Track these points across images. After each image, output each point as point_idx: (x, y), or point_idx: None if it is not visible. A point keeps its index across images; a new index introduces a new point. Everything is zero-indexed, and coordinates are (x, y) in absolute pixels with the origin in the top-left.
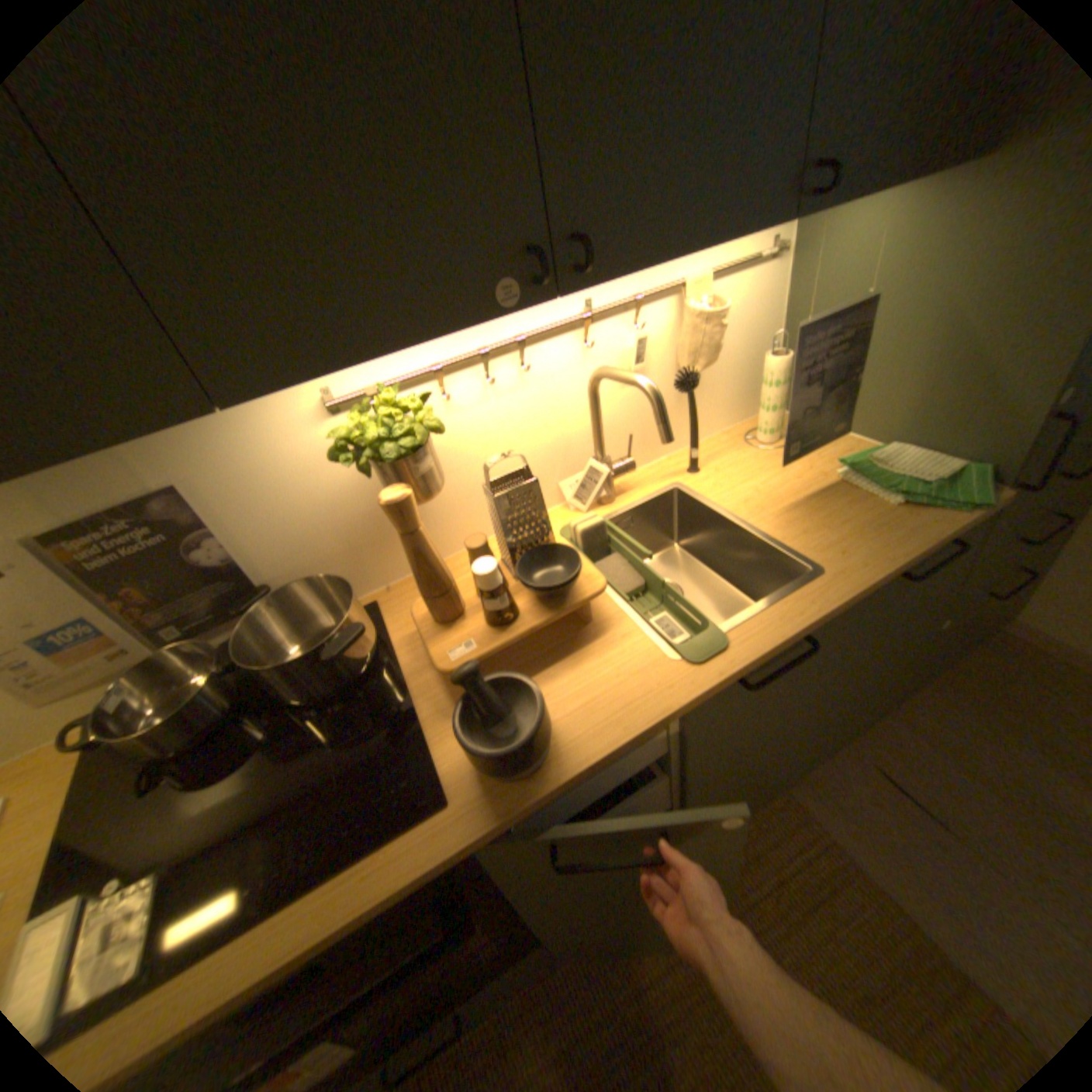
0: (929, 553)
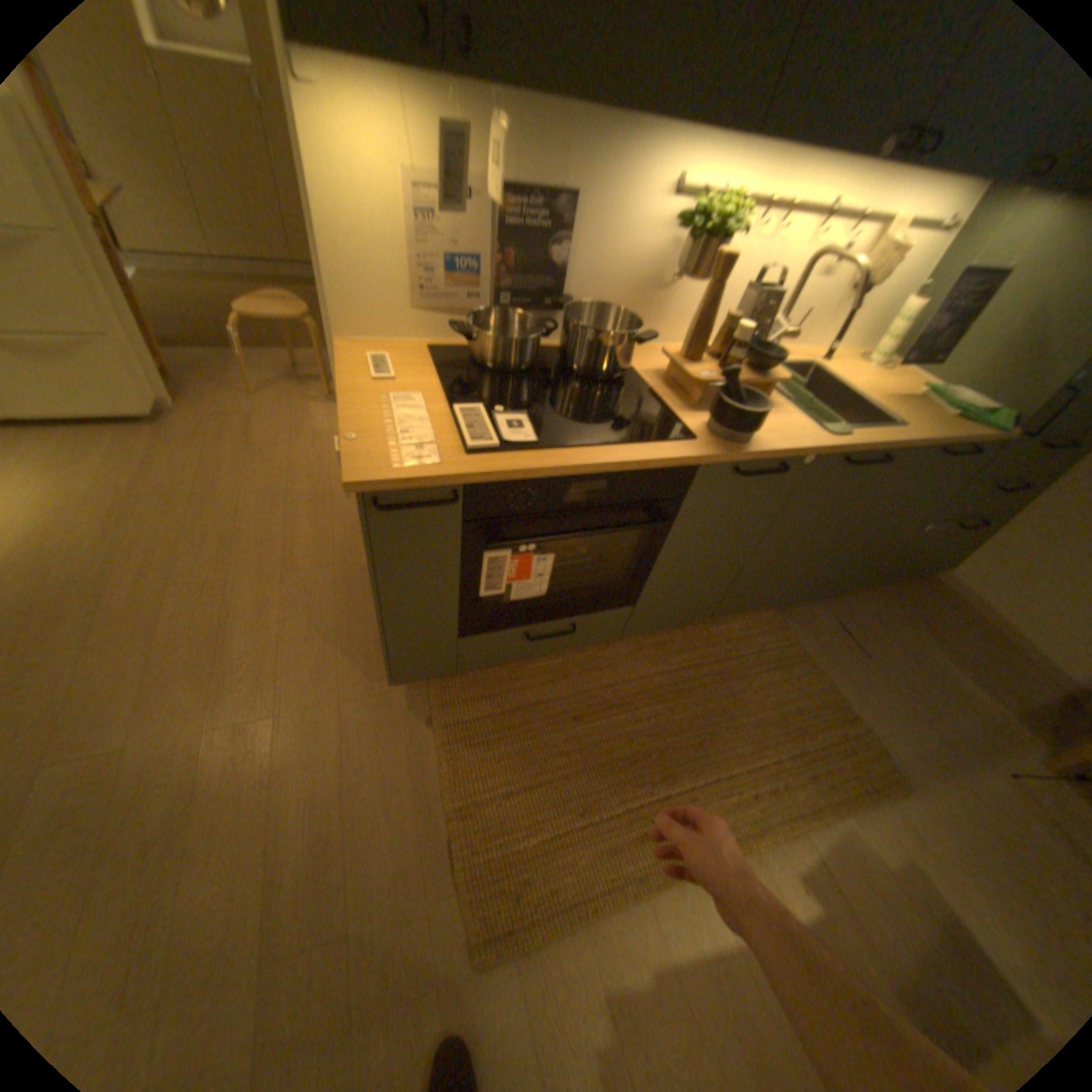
0: (965, 441)
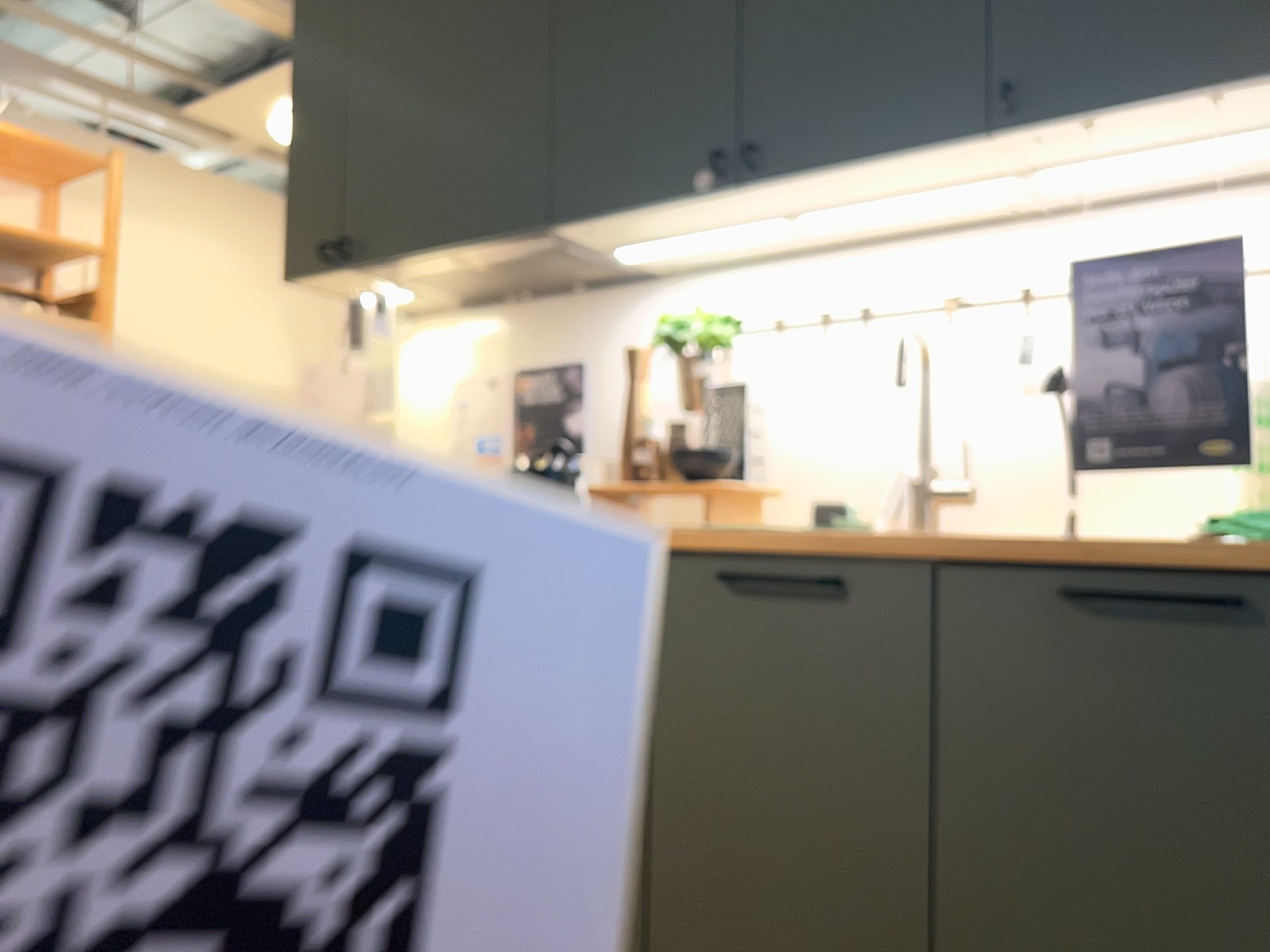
0: (1111, 558)
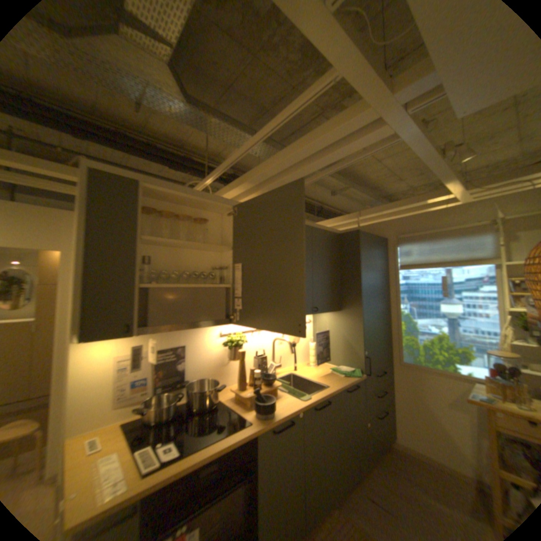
0: (350, 386)
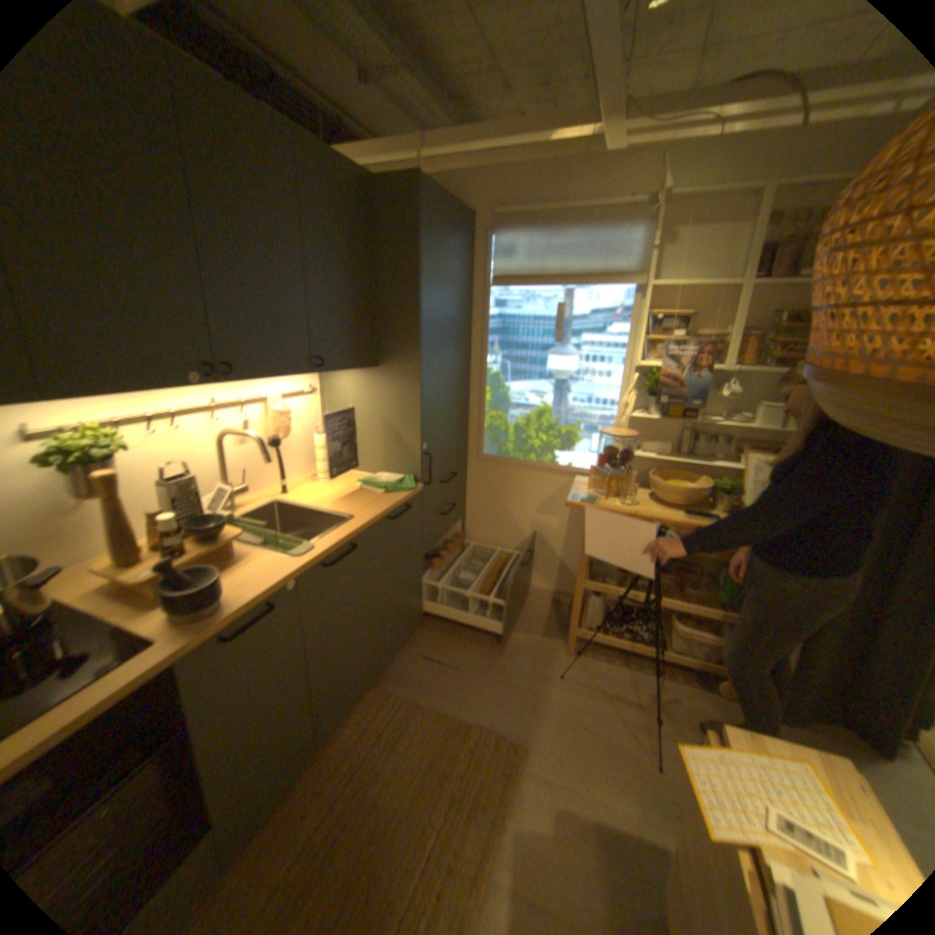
0: (395, 506)
